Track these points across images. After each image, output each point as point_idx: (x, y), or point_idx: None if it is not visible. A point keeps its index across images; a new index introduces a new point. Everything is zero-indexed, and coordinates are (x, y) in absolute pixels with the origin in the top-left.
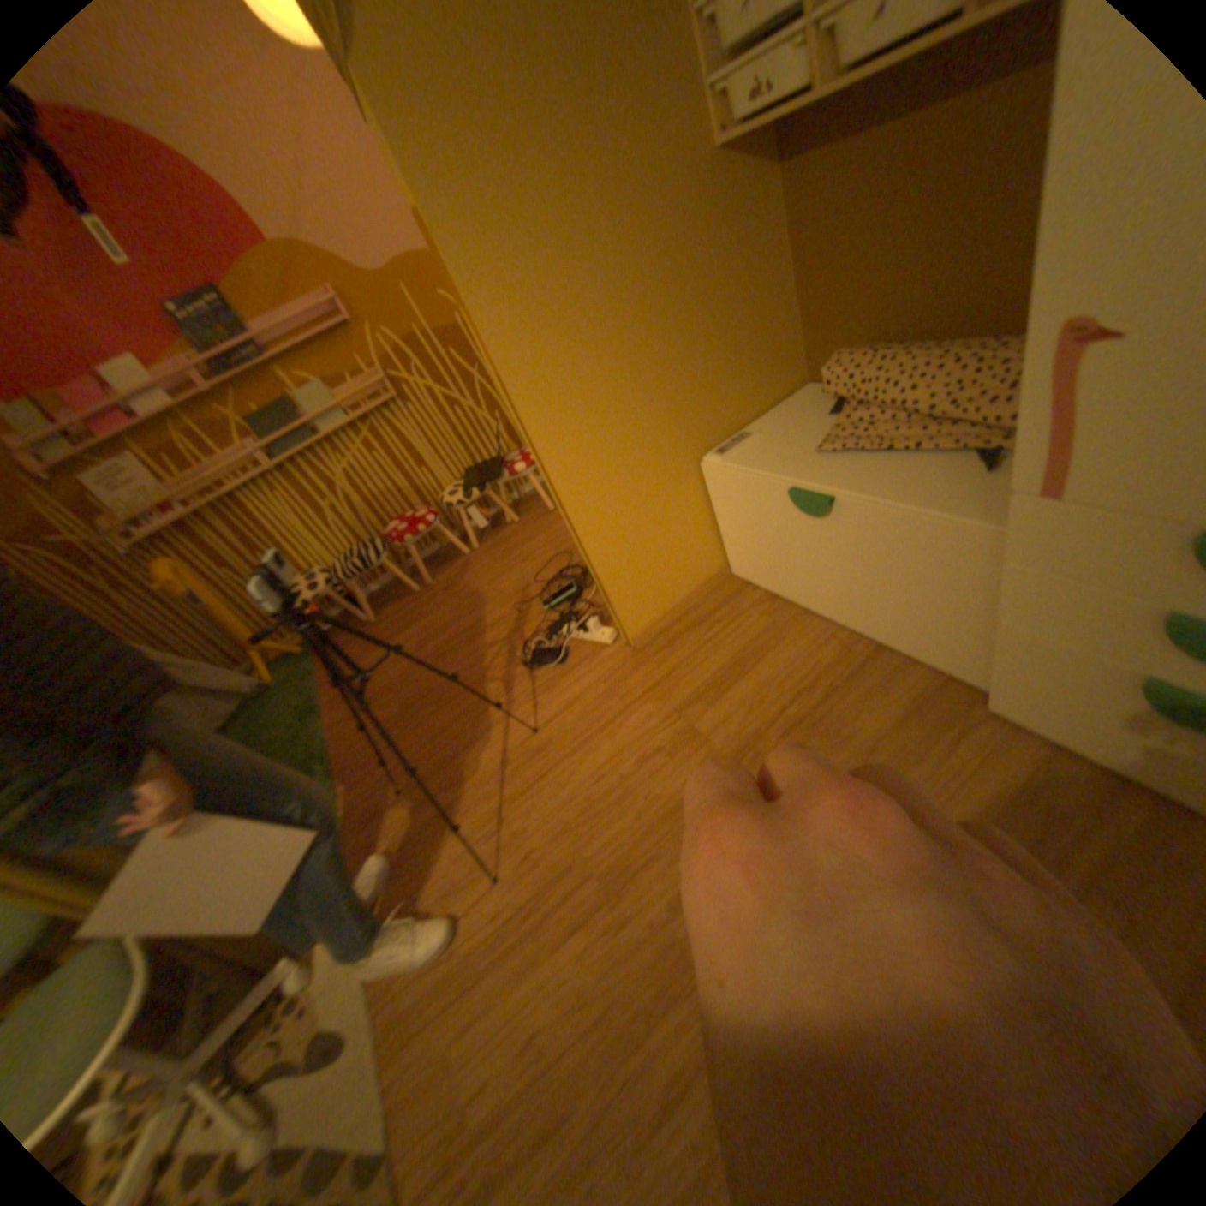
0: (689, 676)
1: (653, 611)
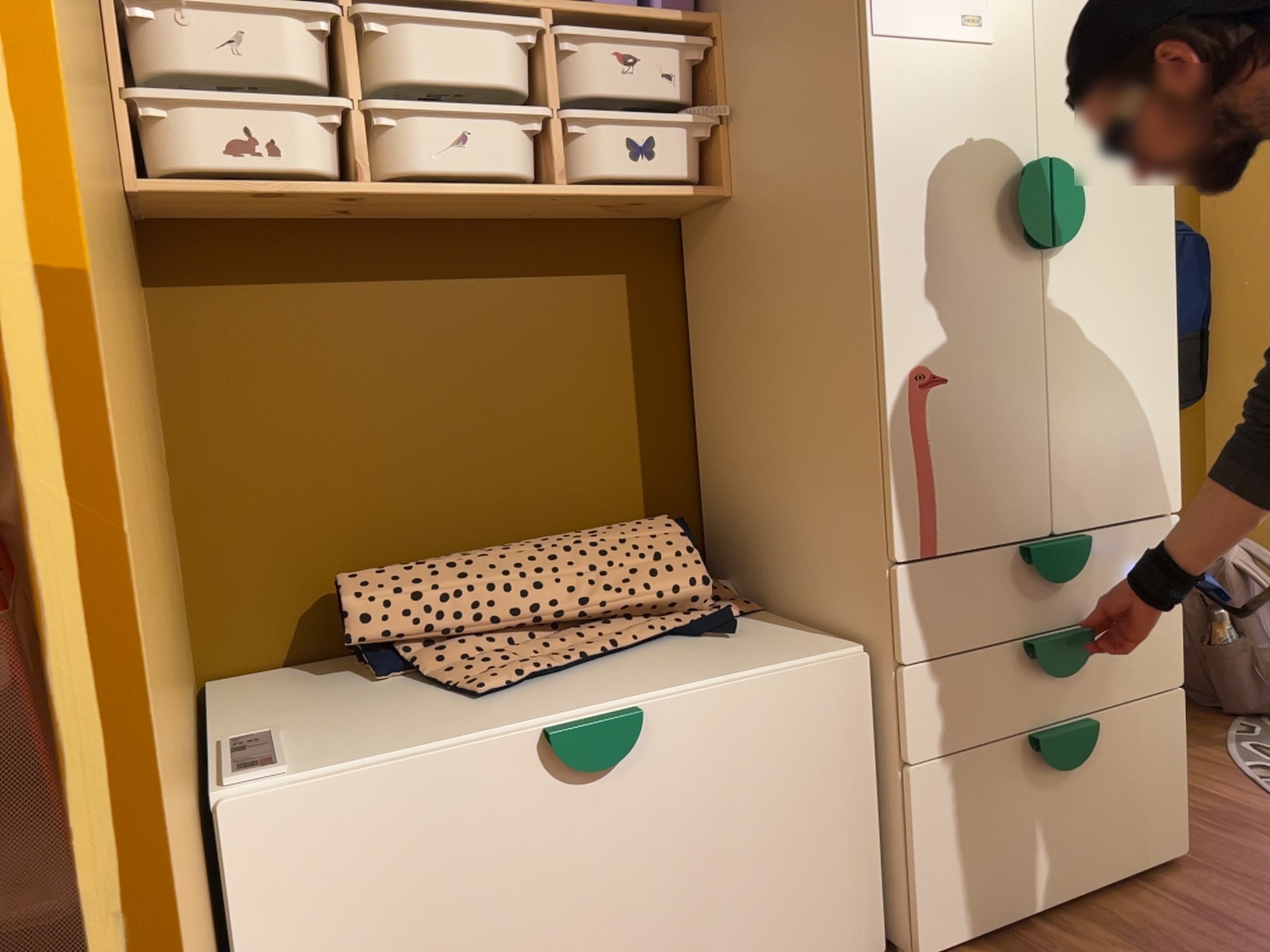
0: None
1: None
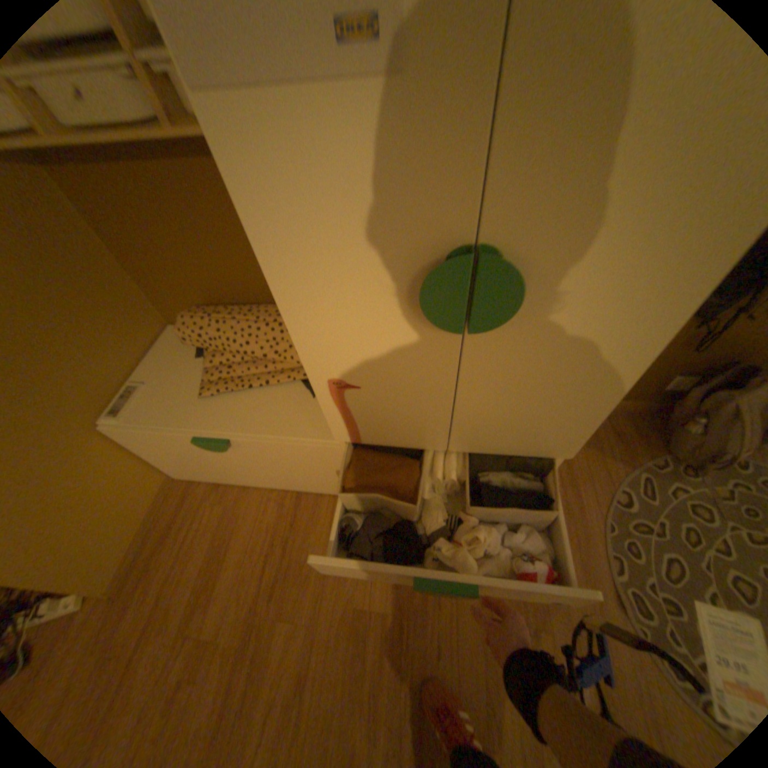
0: (177, 595)
1: (115, 558)
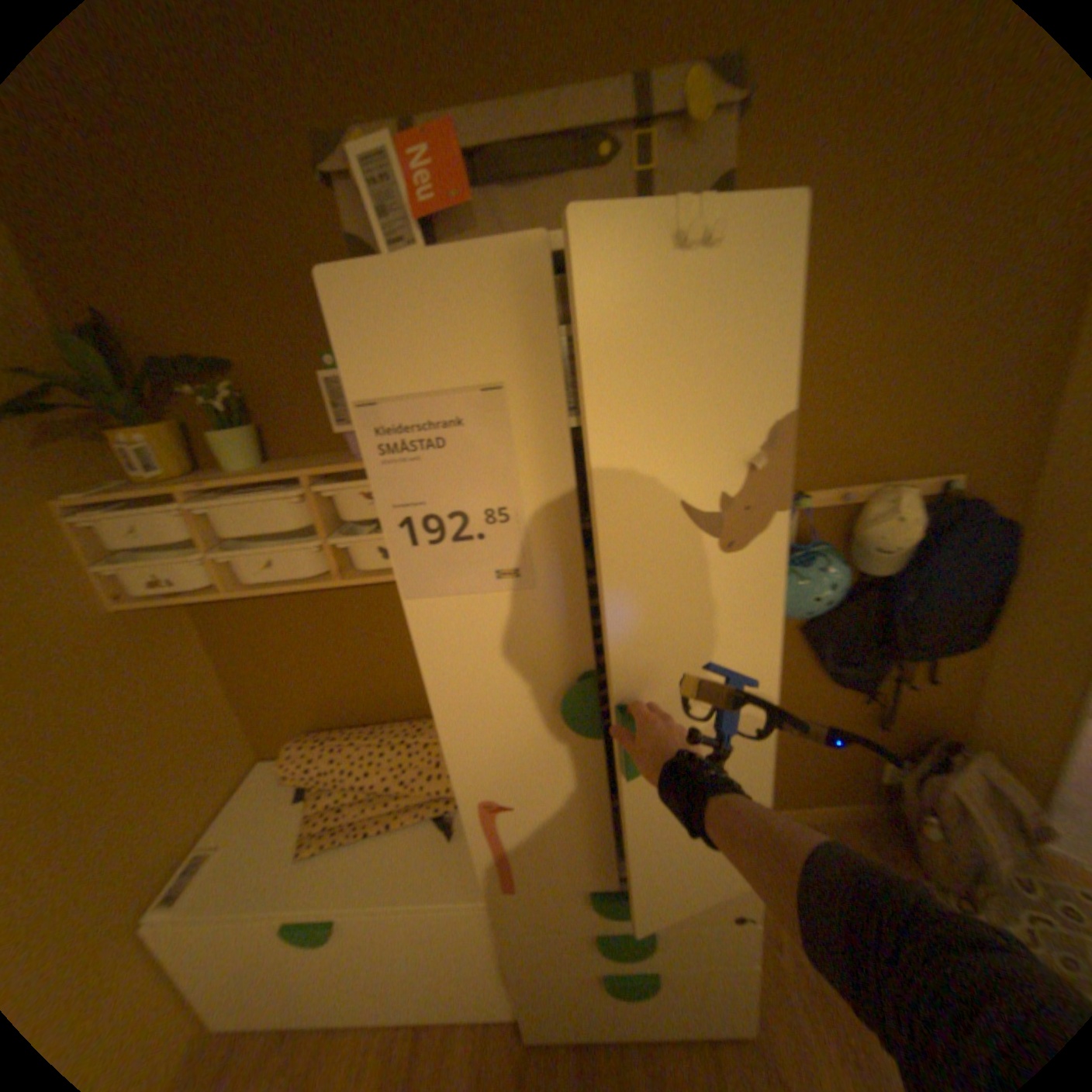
0: None
1: None
